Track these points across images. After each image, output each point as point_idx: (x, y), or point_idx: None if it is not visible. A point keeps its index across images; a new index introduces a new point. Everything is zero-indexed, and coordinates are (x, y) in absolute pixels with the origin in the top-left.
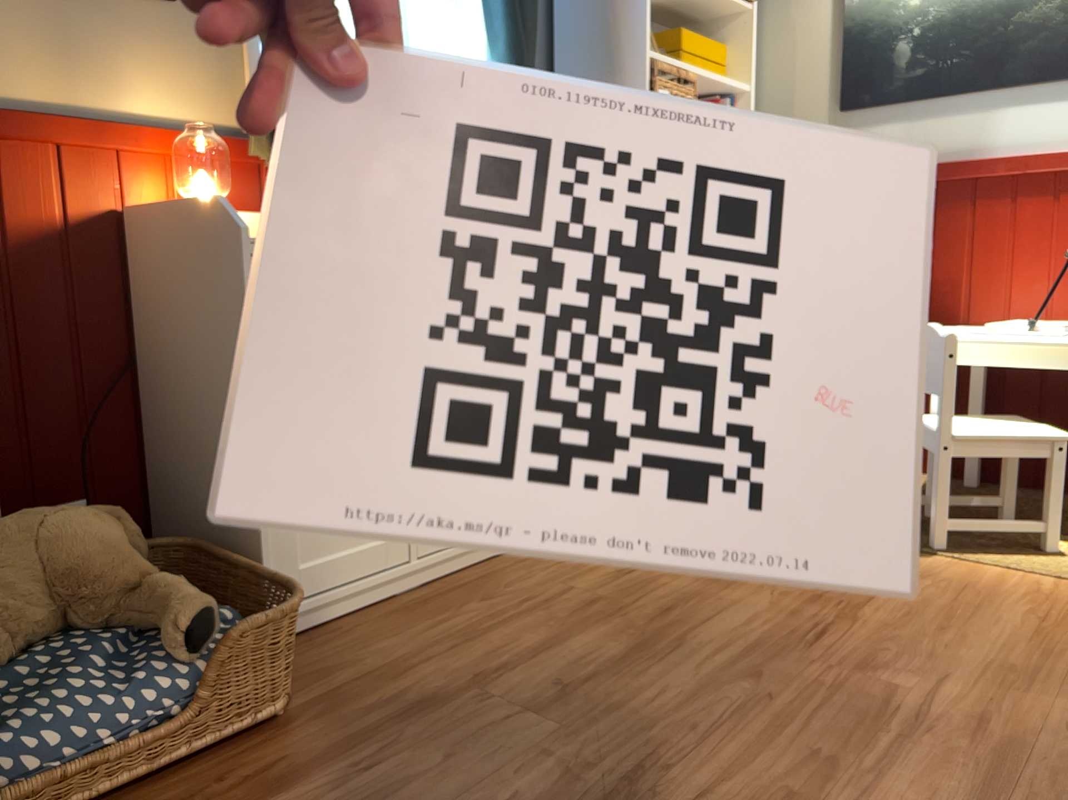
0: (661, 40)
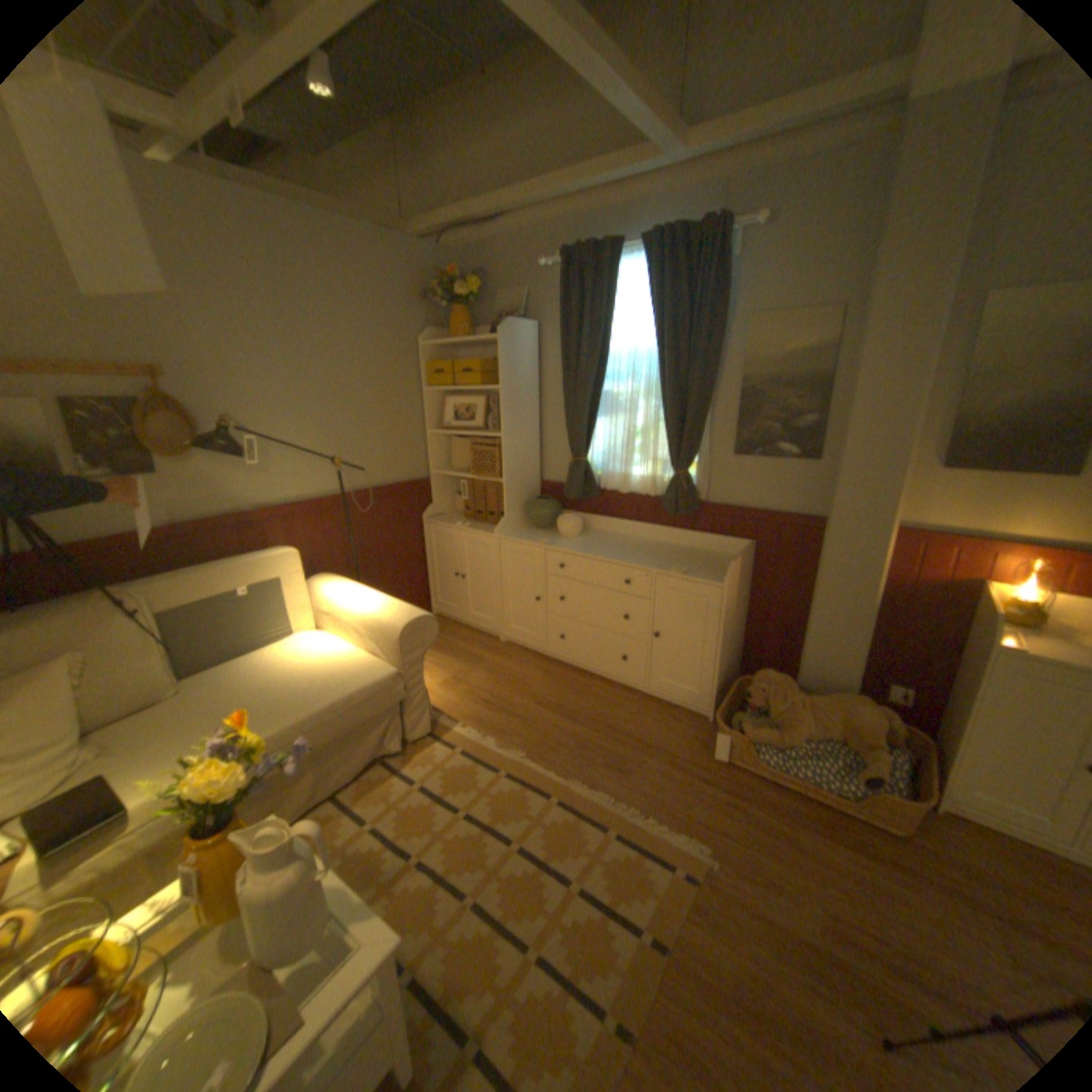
0: None
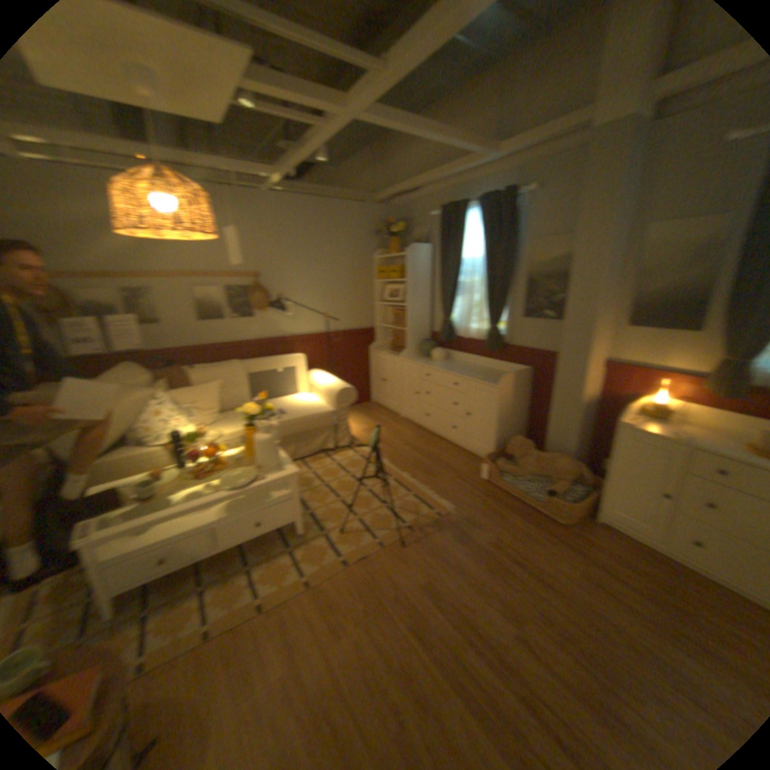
0: None
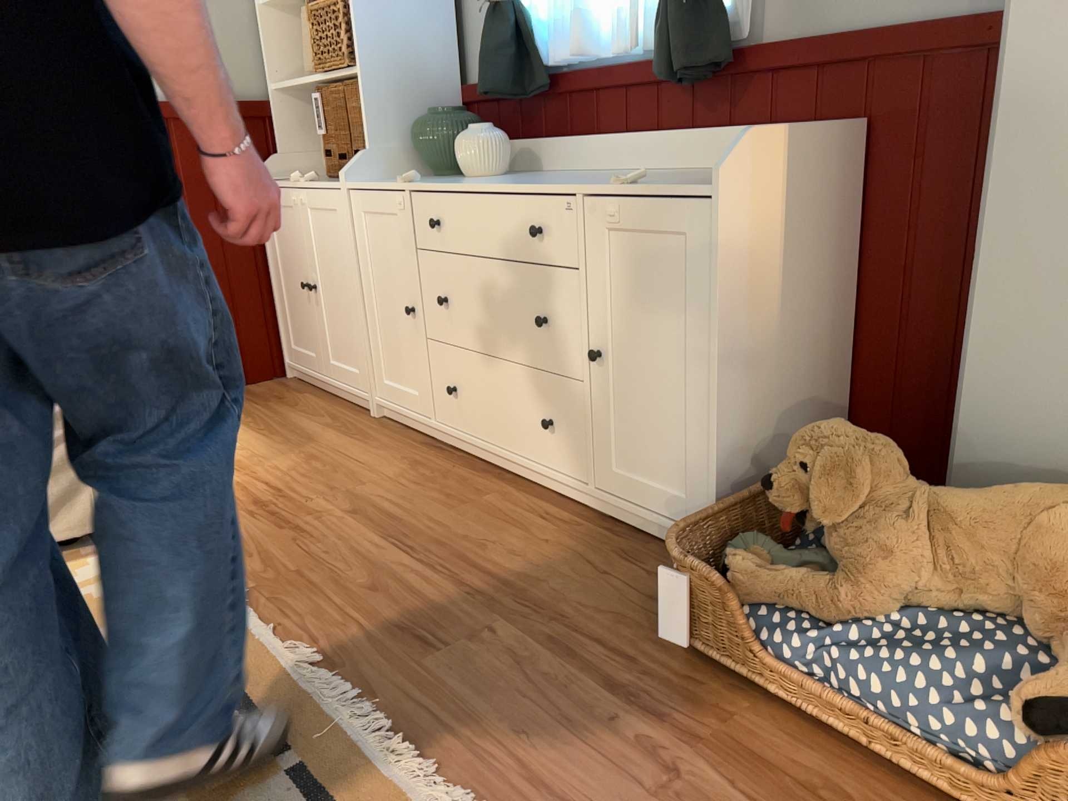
0: None
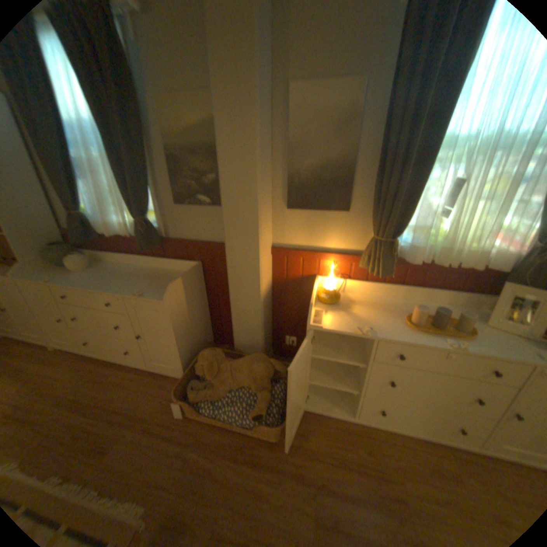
0: None
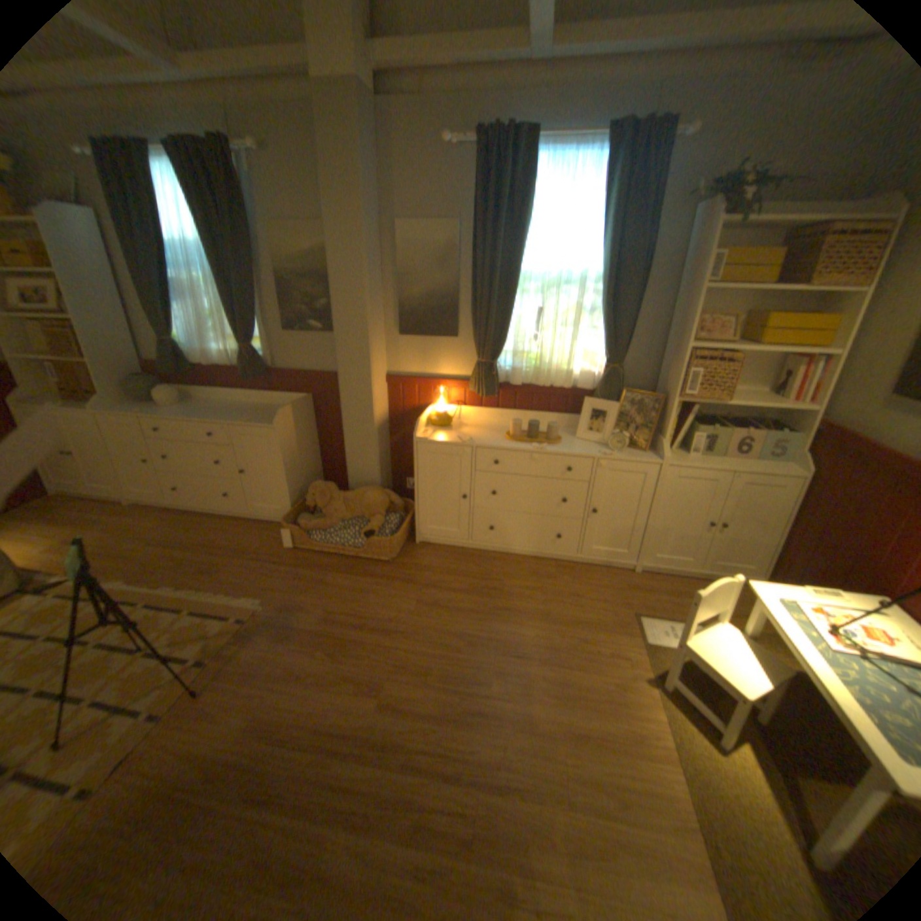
0: (760, 317)
